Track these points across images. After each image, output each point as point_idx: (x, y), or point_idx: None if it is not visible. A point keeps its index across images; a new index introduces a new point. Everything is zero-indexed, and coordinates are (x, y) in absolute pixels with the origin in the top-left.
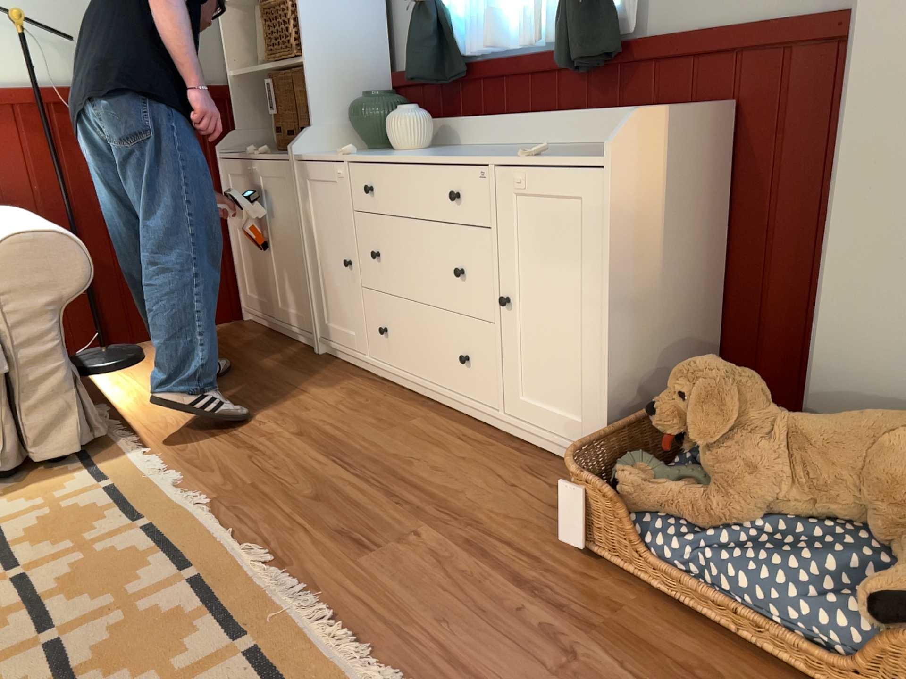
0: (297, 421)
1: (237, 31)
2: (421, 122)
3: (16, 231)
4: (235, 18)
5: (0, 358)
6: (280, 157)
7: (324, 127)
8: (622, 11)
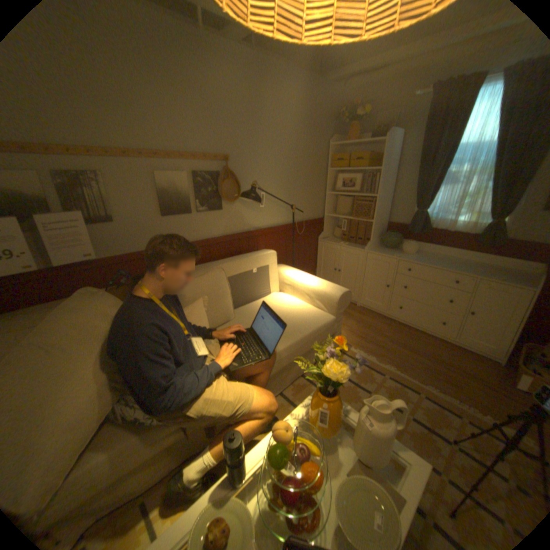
0: (385, 337)
1: (329, 201)
2: (418, 247)
3: (337, 290)
4: (329, 197)
5: (336, 328)
6: (355, 248)
7: (374, 241)
8: (506, 230)
